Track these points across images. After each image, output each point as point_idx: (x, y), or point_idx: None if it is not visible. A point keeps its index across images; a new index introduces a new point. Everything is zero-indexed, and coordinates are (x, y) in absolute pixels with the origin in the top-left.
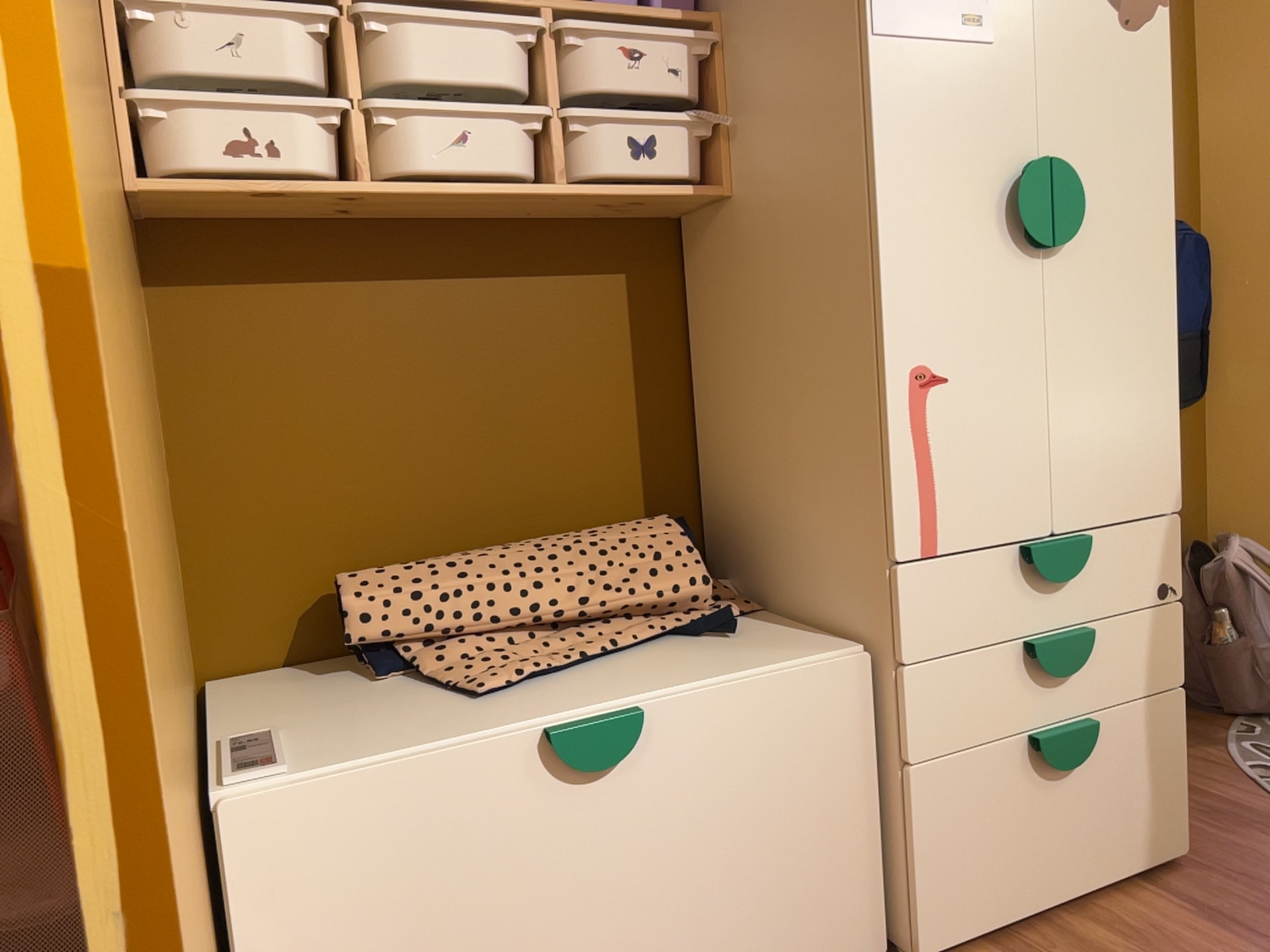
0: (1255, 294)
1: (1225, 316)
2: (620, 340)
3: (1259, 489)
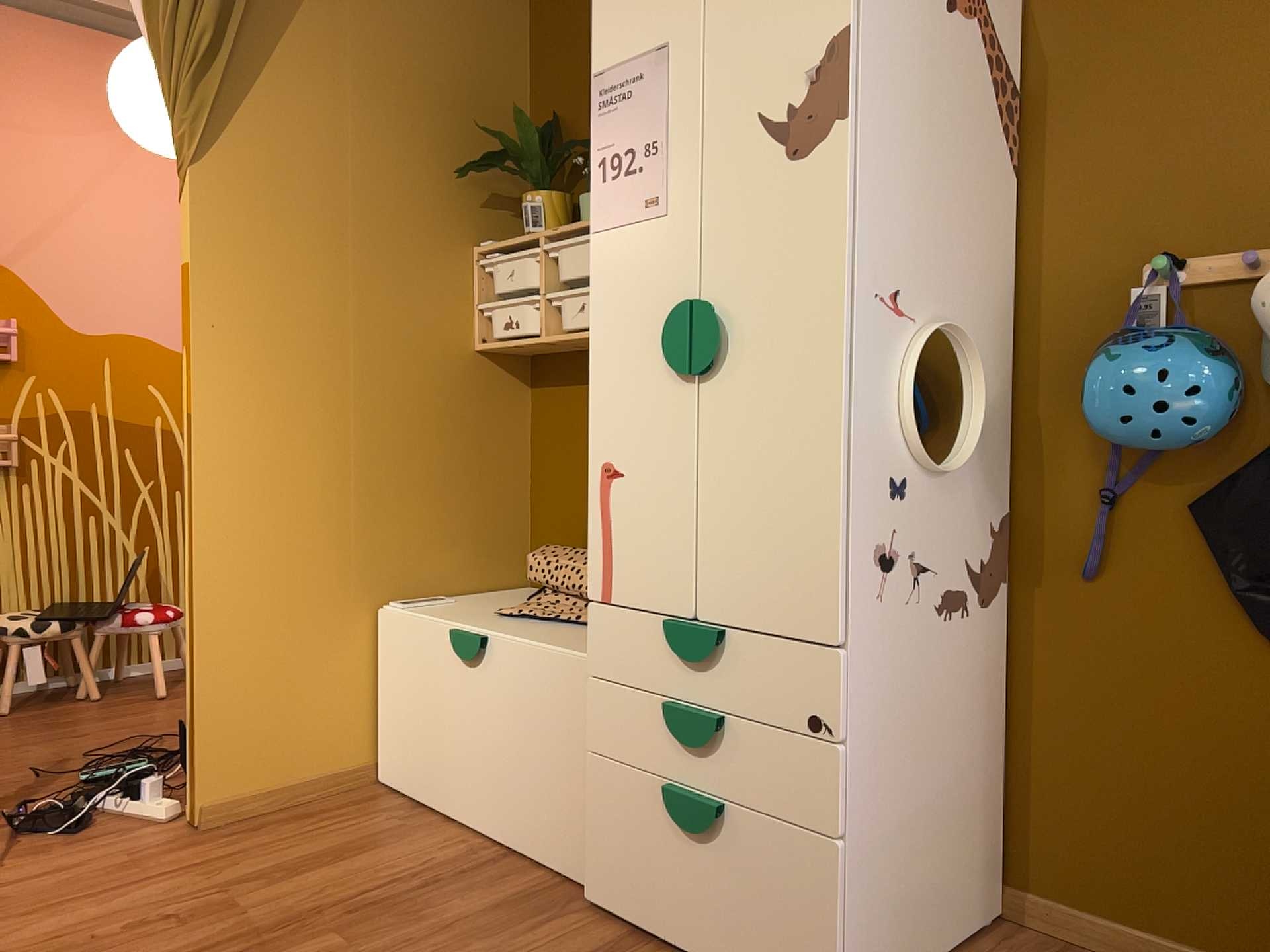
0: None
1: None
2: None
3: None
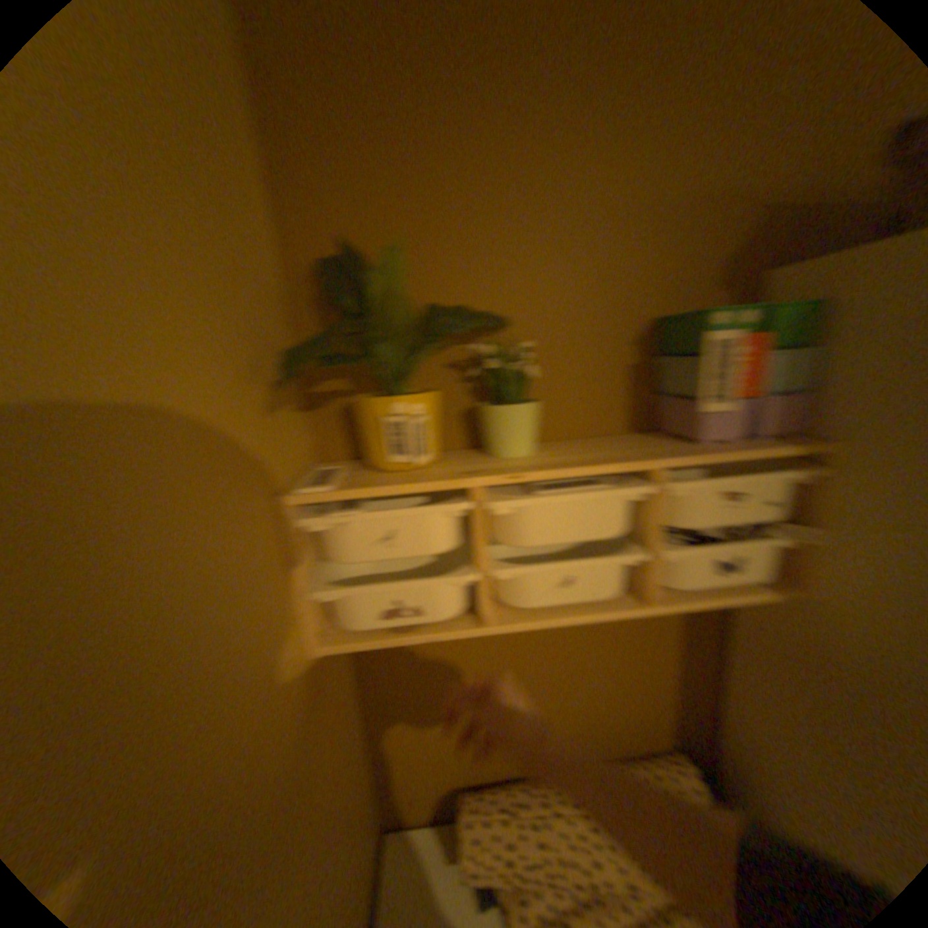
0: None
1: None
2: (671, 637)
3: None
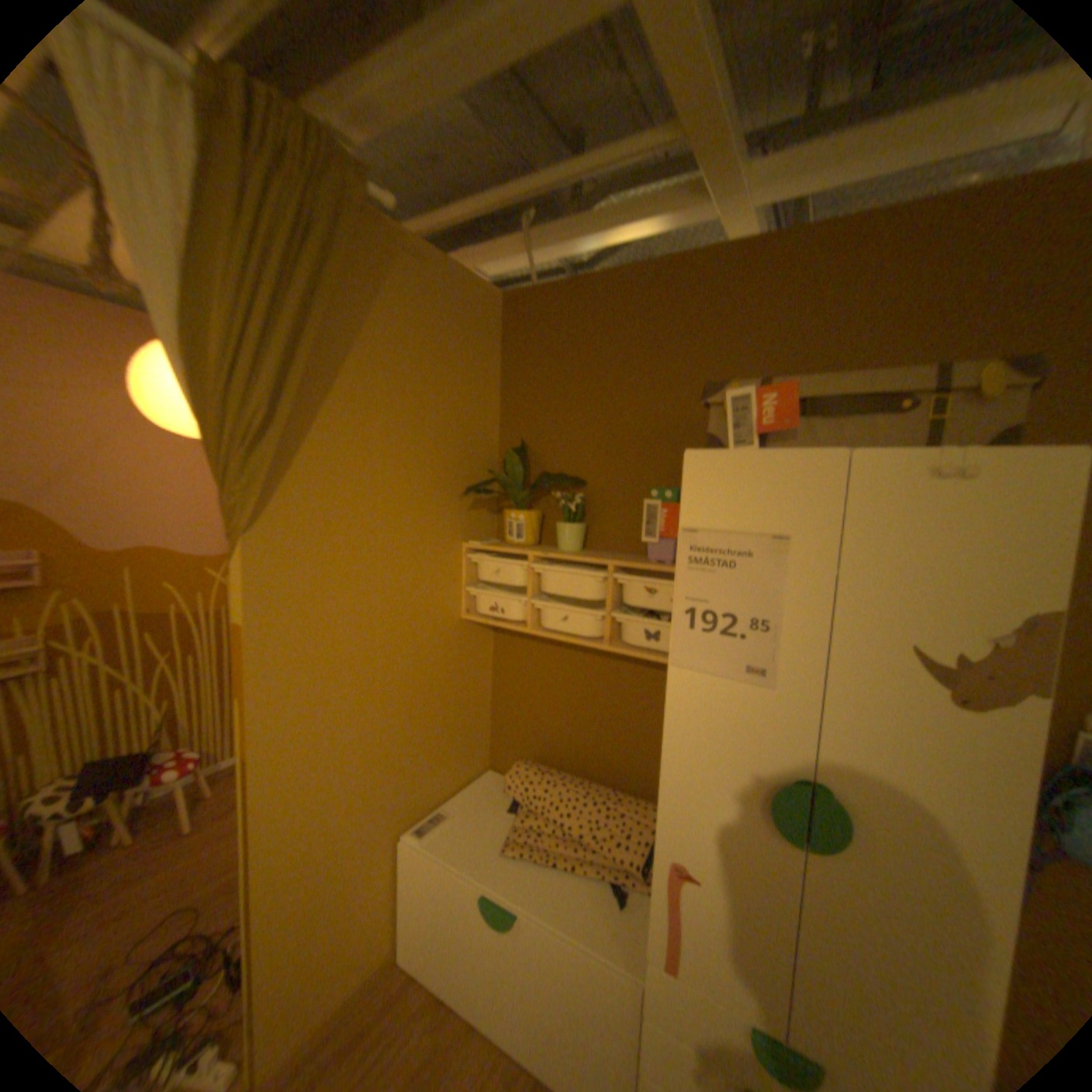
0: None
1: None
2: None
3: None
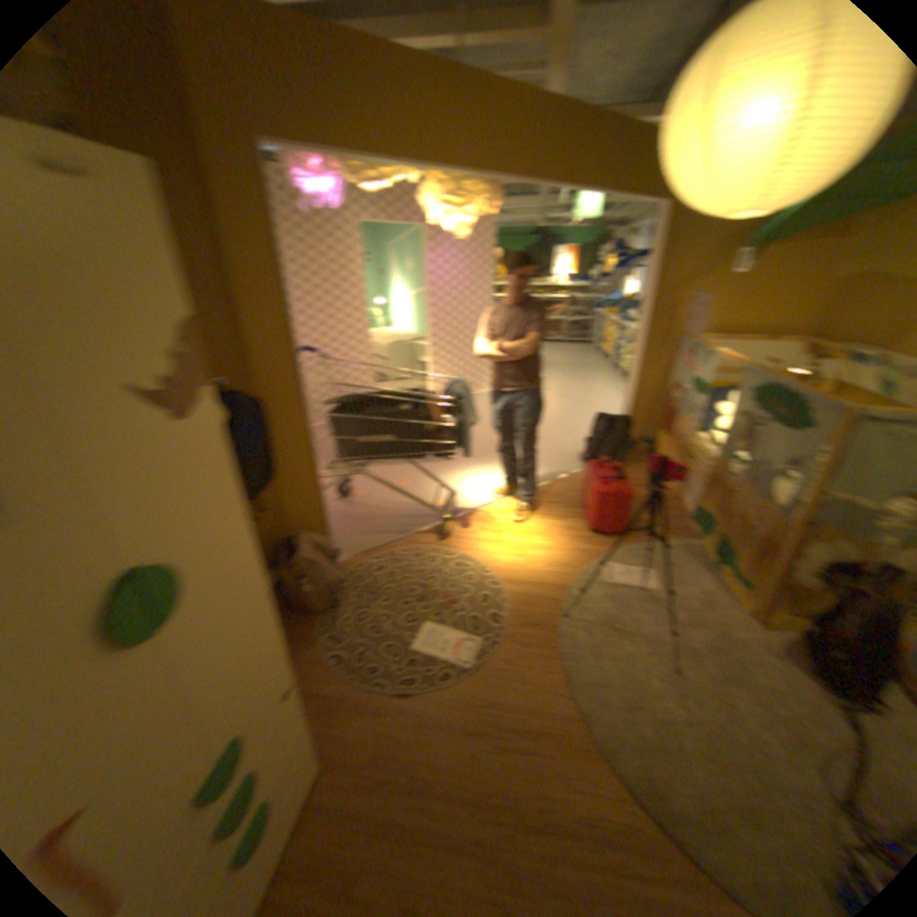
0: (293, 417)
1: (281, 429)
2: None
3: (310, 503)
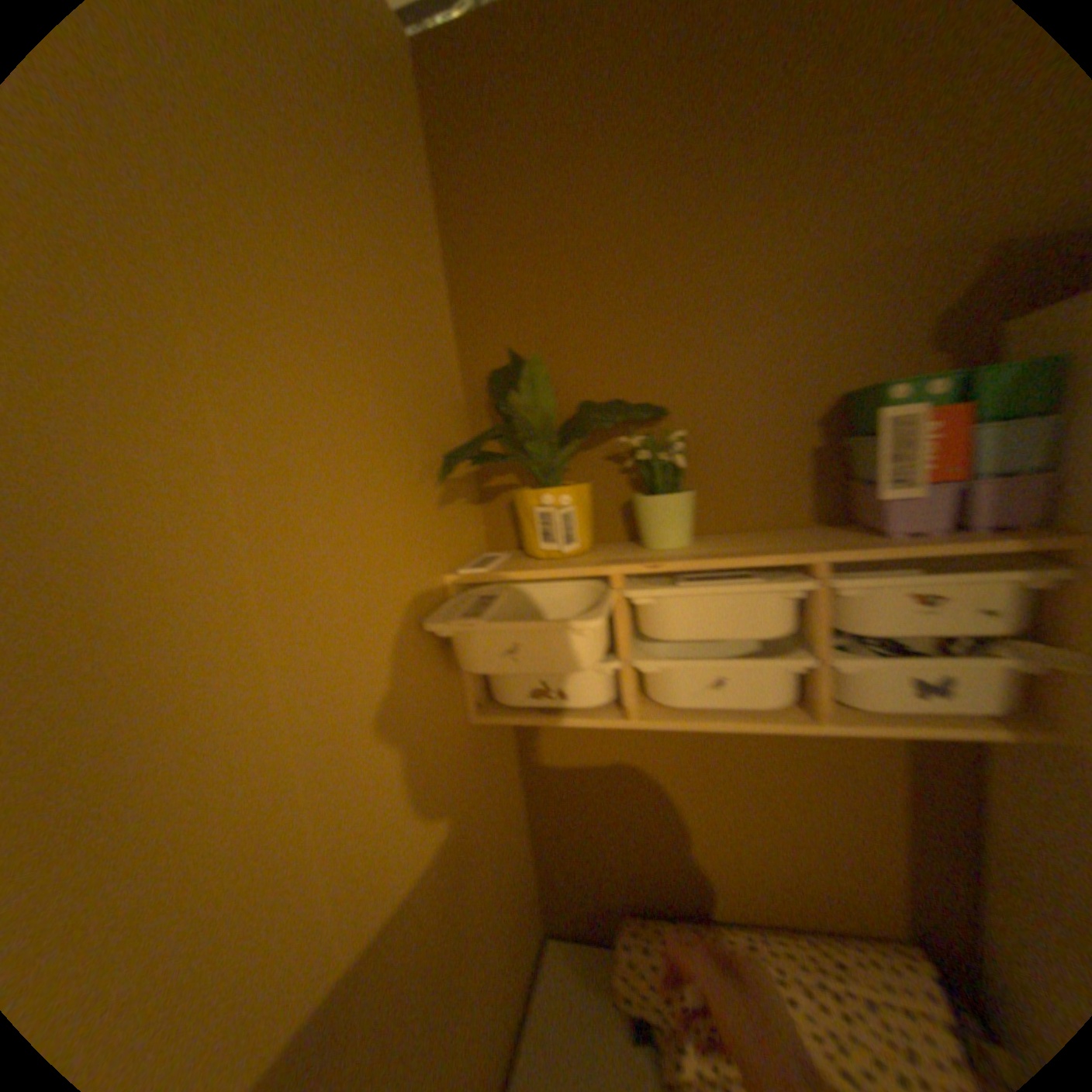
0: None
1: None
2: (892, 783)
3: None
